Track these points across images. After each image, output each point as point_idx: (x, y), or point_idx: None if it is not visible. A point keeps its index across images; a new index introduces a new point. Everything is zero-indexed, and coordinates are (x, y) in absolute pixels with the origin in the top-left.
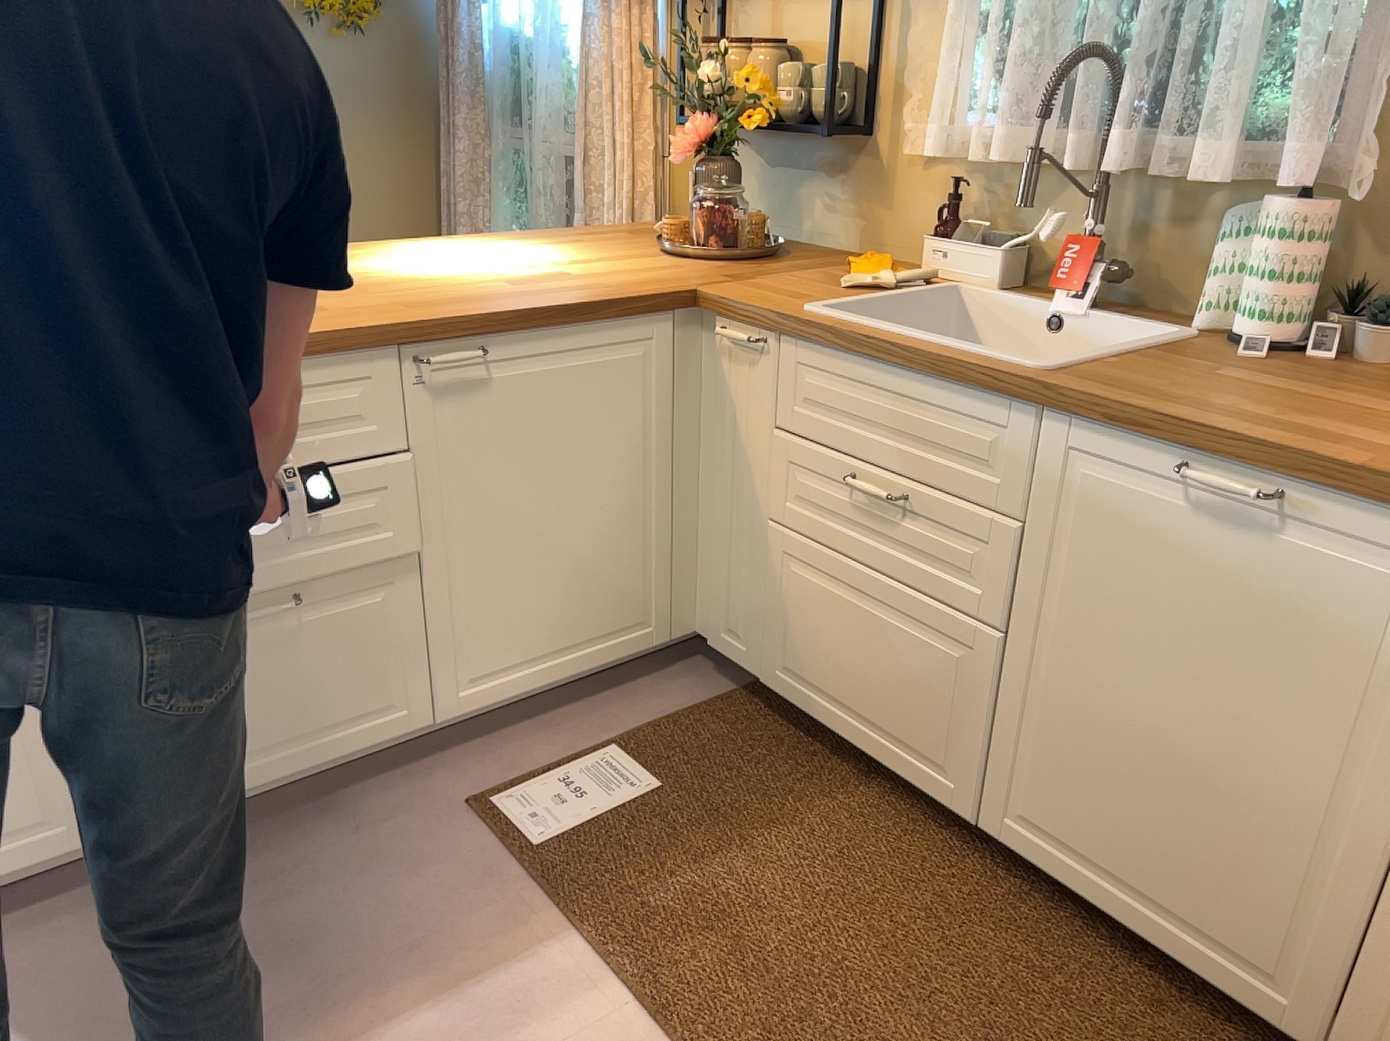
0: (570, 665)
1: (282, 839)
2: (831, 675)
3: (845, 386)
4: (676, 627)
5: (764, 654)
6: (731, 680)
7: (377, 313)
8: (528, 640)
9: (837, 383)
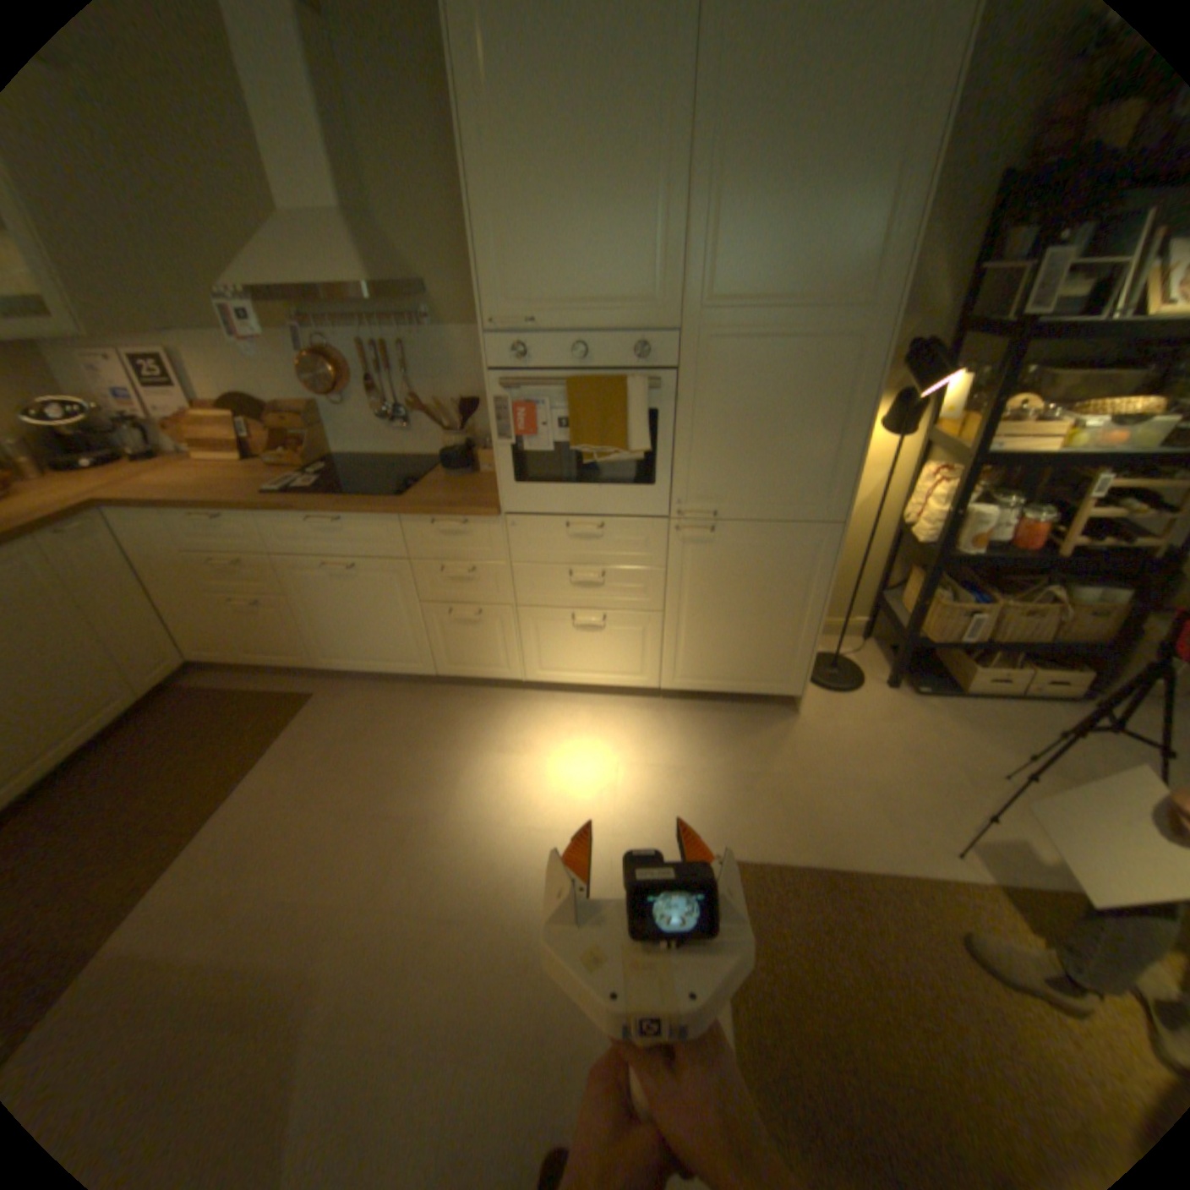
0: None
1: None
2: None
3: None
4: None
5: None
6: None
7: None
8: None
9: None
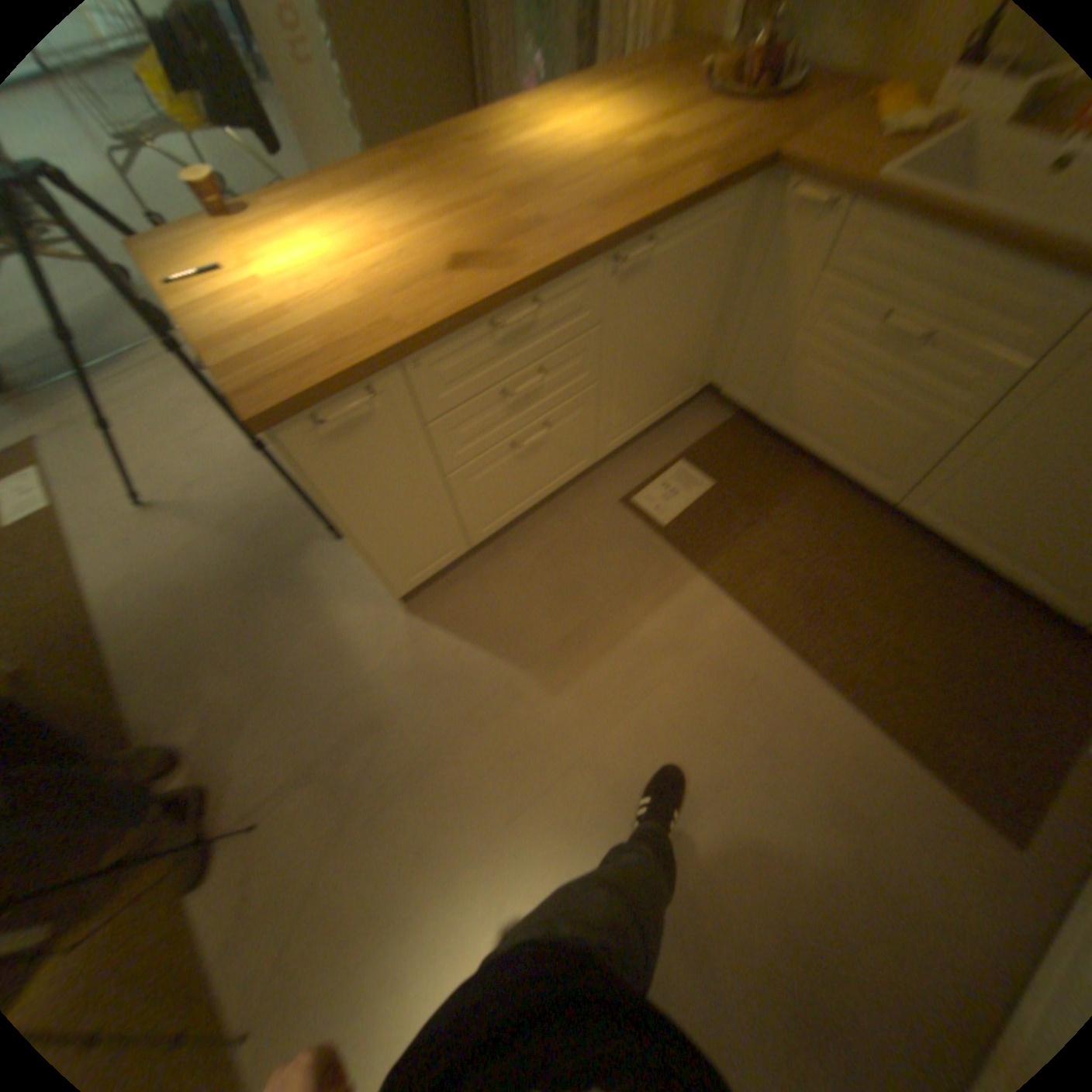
0: (653, 419)
1: (537, 533)
2: (816, 424)
3: (906, 248)
4: (701, 384)
5: (765, 405)
6: (727, 411)
7: (581, 222)
8: (638, 413)
9: (898, 244)
